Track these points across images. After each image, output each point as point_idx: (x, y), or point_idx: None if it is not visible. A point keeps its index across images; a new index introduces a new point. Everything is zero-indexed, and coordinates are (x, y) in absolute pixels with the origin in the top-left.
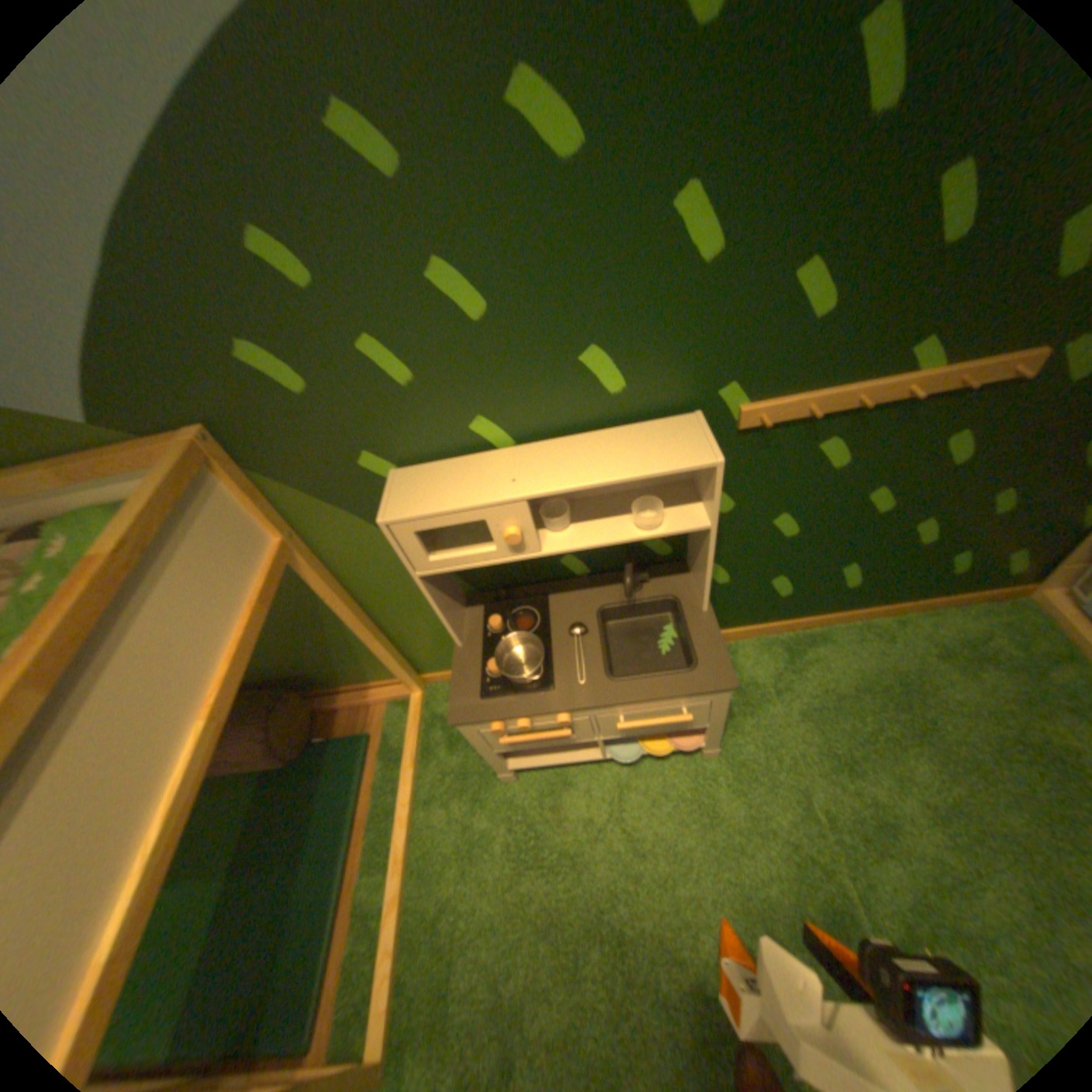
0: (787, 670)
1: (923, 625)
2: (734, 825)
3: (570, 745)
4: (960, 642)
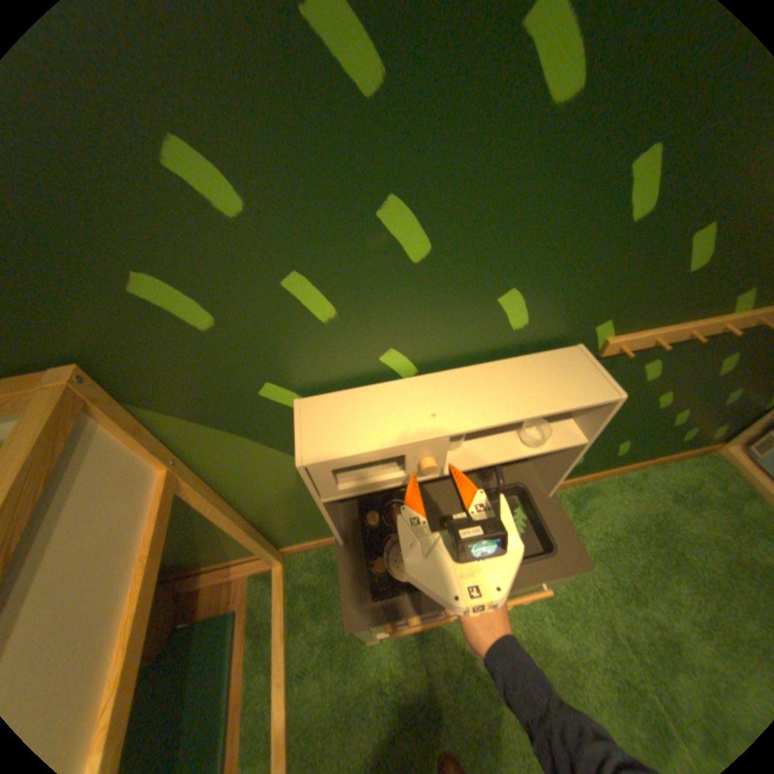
0: (575, 519)
1: (658, 476)
2: (564, 660)
3: None
4: (684, 488)
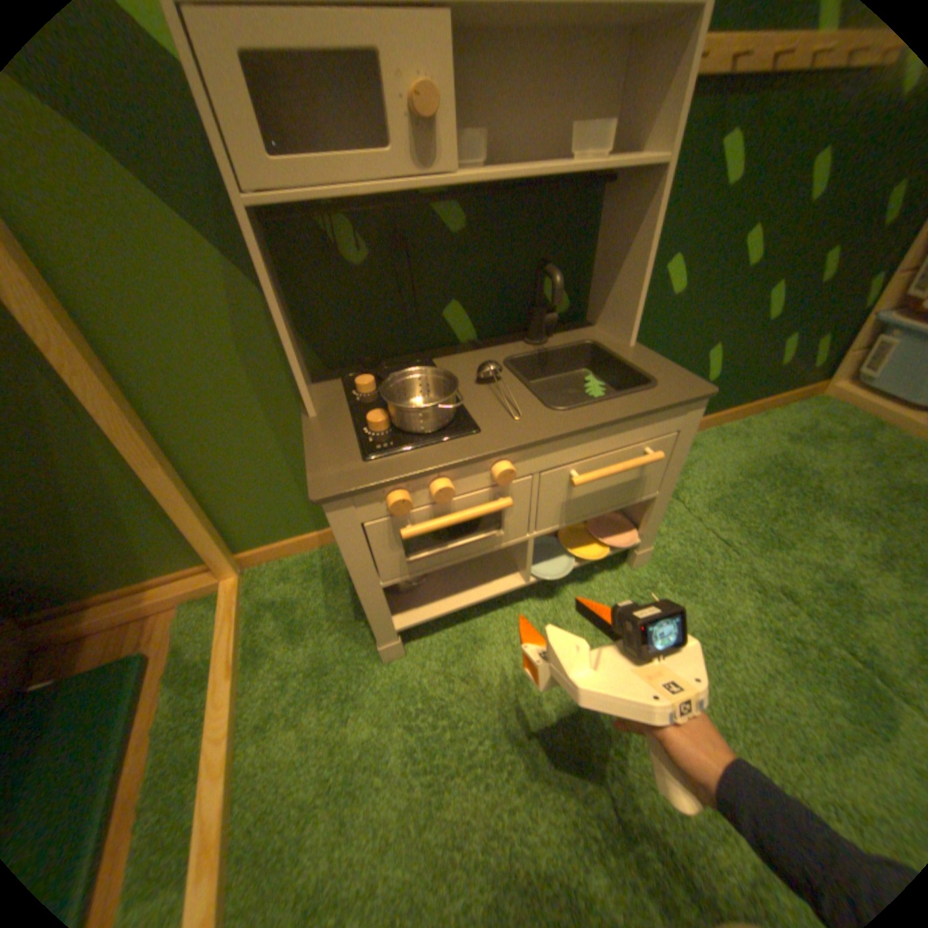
0: None
1: (762, 423)
2: (698, 629)
3: (477, 579)
4: (797, 429)
